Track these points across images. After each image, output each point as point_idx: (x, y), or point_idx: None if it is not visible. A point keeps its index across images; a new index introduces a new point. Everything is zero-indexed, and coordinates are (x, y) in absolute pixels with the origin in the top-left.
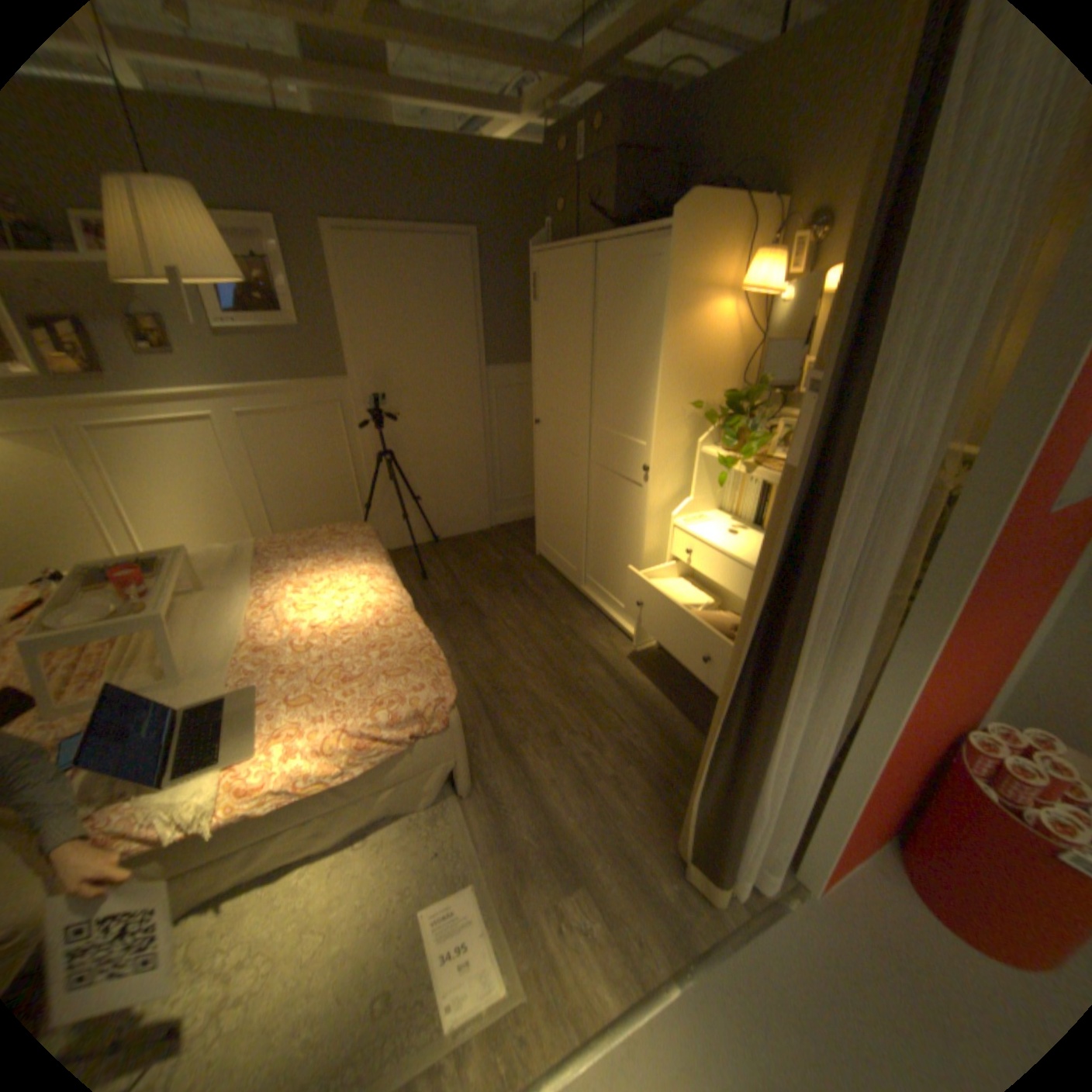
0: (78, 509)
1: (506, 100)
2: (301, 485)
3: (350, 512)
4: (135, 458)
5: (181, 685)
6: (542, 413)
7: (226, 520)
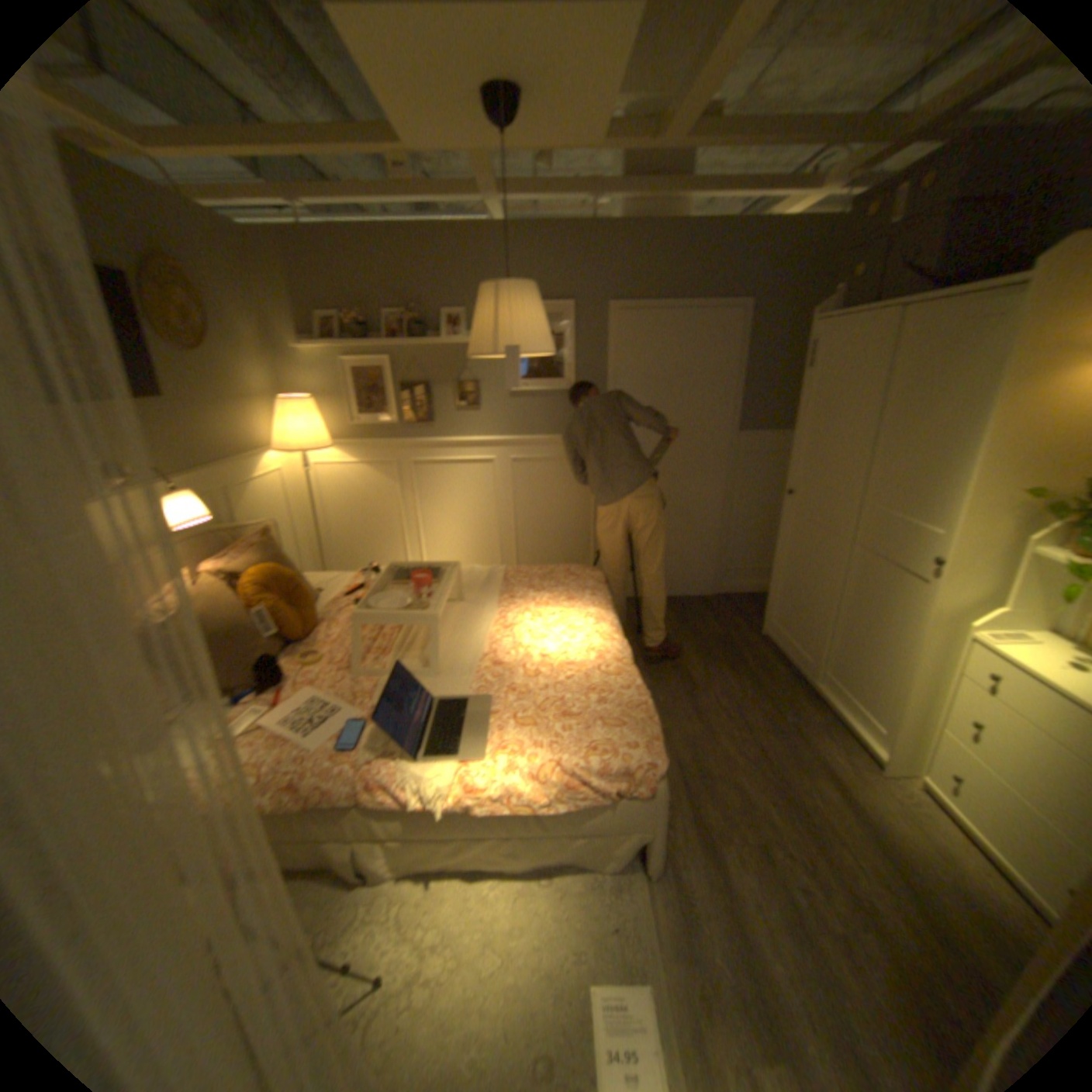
0: (392, 521)
1: (807, 177)
2: (545, 525)
3: (580, 556)
4: (435, 488)
5: (436, 679)
6: (797, 484)
7: (483, 546)
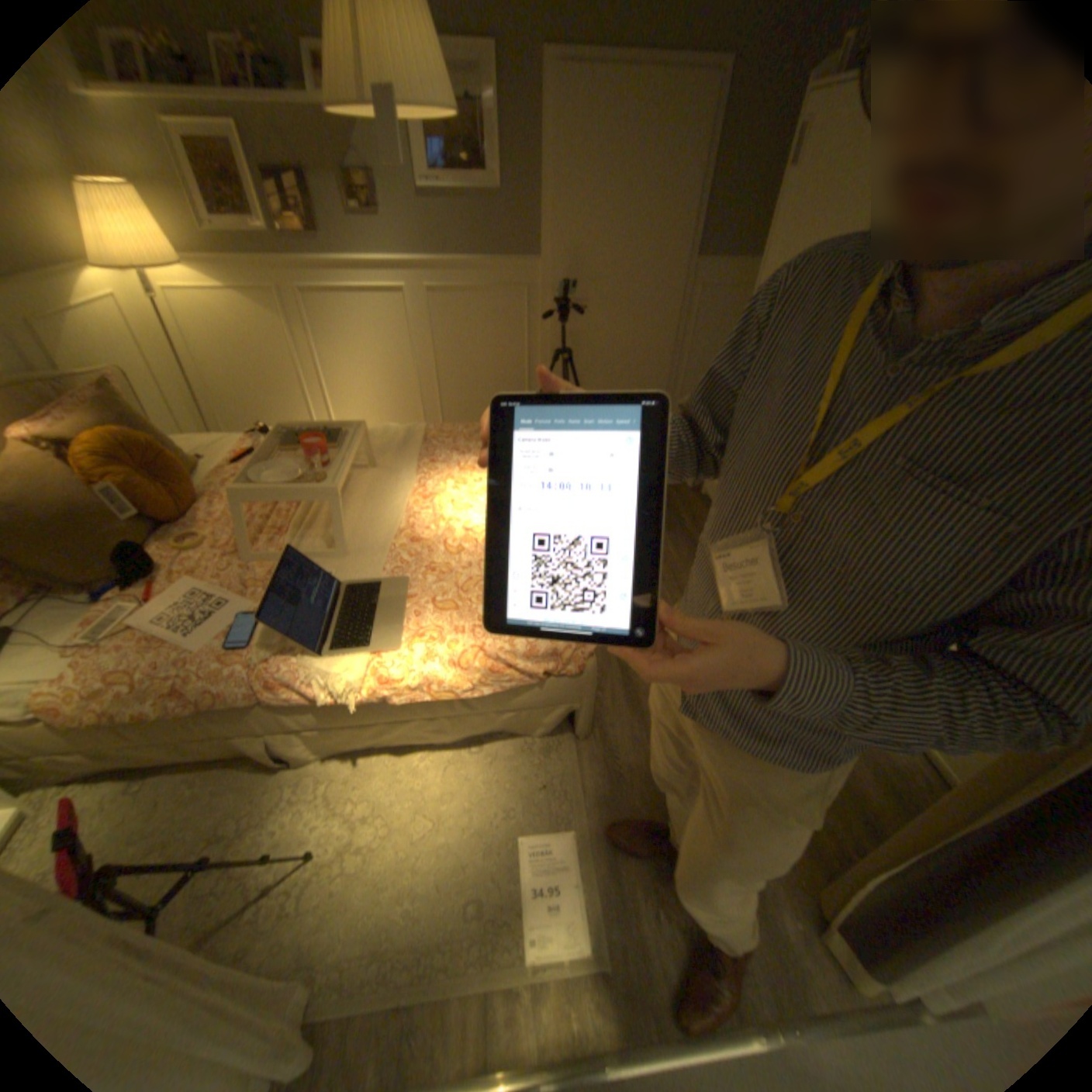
0: (287, 369)
1: None
2: (474, 374)
3: None
4: (335, 326)
5: (346, 560)
6: None
7: (403, 400)
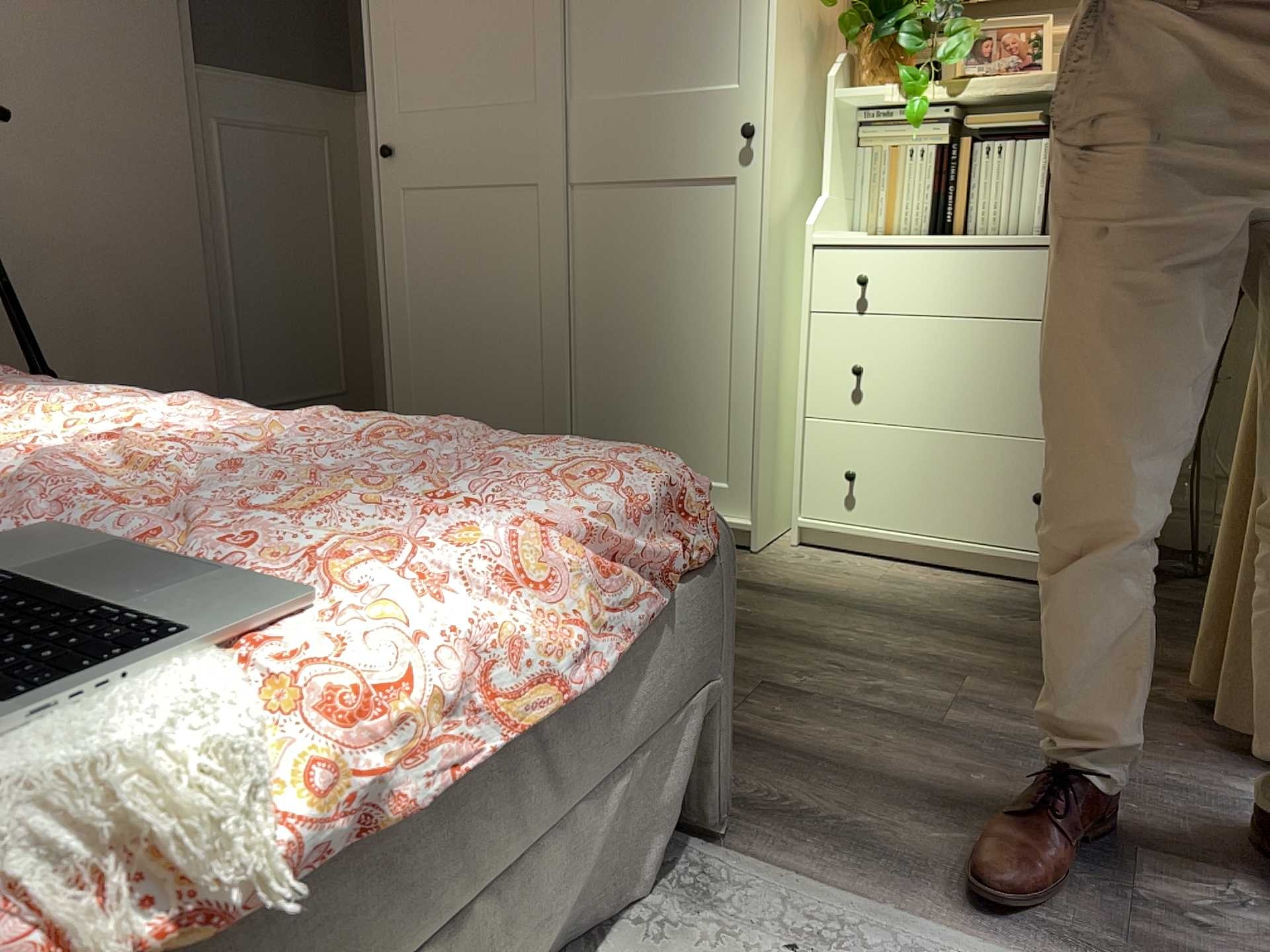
0: None
1: None
2: None
3: None
4: None
5: None
6: (402, 128)
7: None
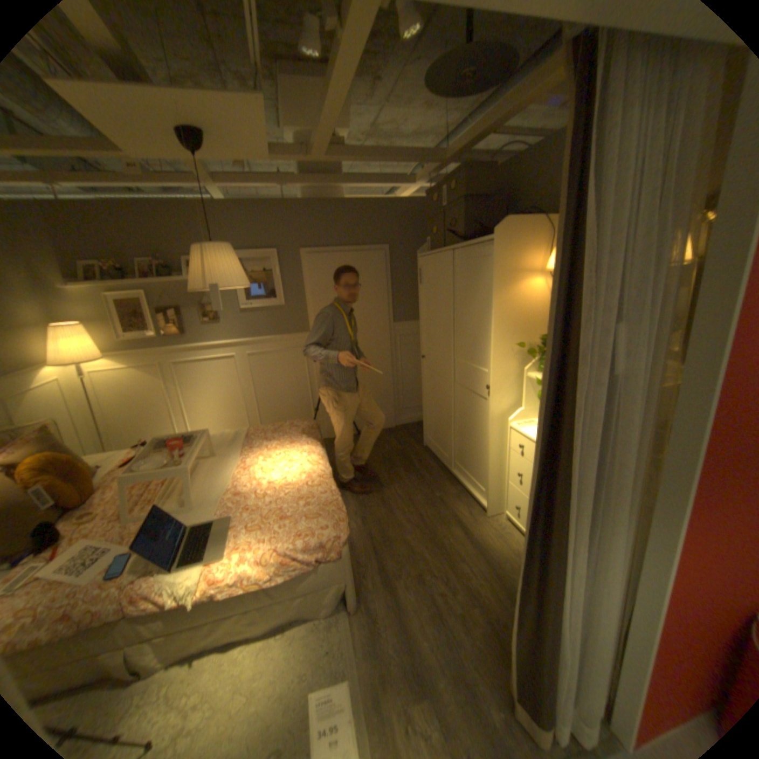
0: (161, 407)
1: (407, 177)
2: (278, 396)
3: (306, 413)
4: (193, 379)
5: (190, 513)
6: (425, 351)
7: (235, 416)
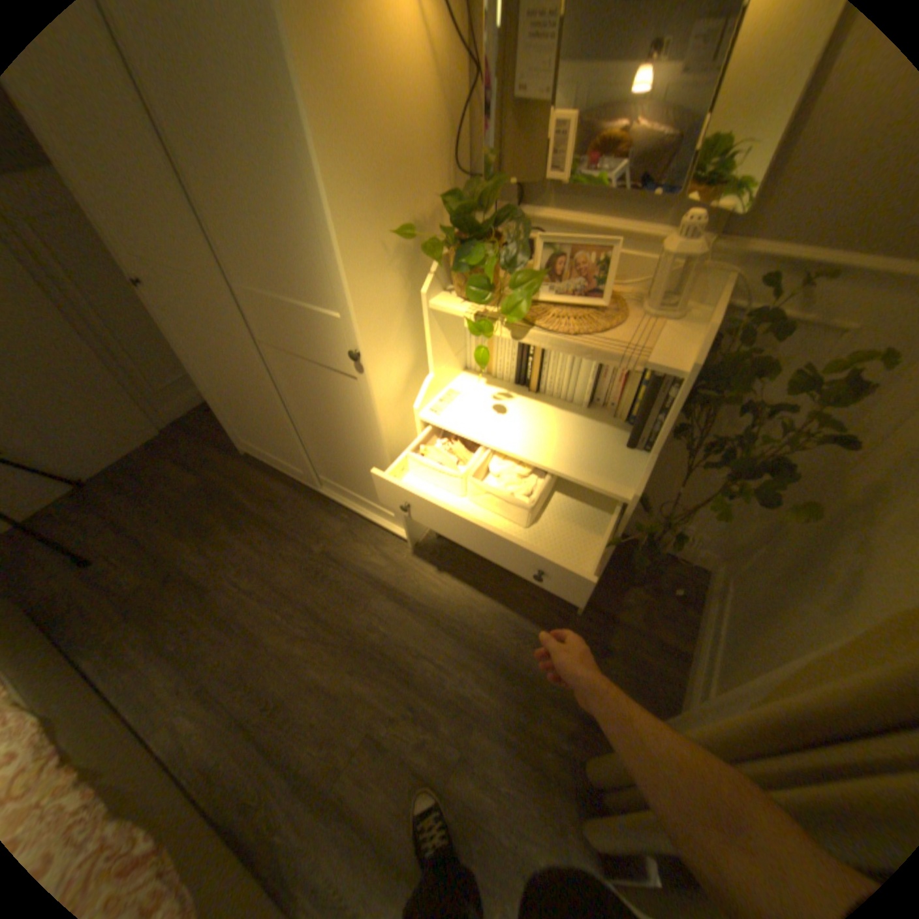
0: None
1: None
2: None
3: None
4: None
5: None
6: (137, 267)
7: None
